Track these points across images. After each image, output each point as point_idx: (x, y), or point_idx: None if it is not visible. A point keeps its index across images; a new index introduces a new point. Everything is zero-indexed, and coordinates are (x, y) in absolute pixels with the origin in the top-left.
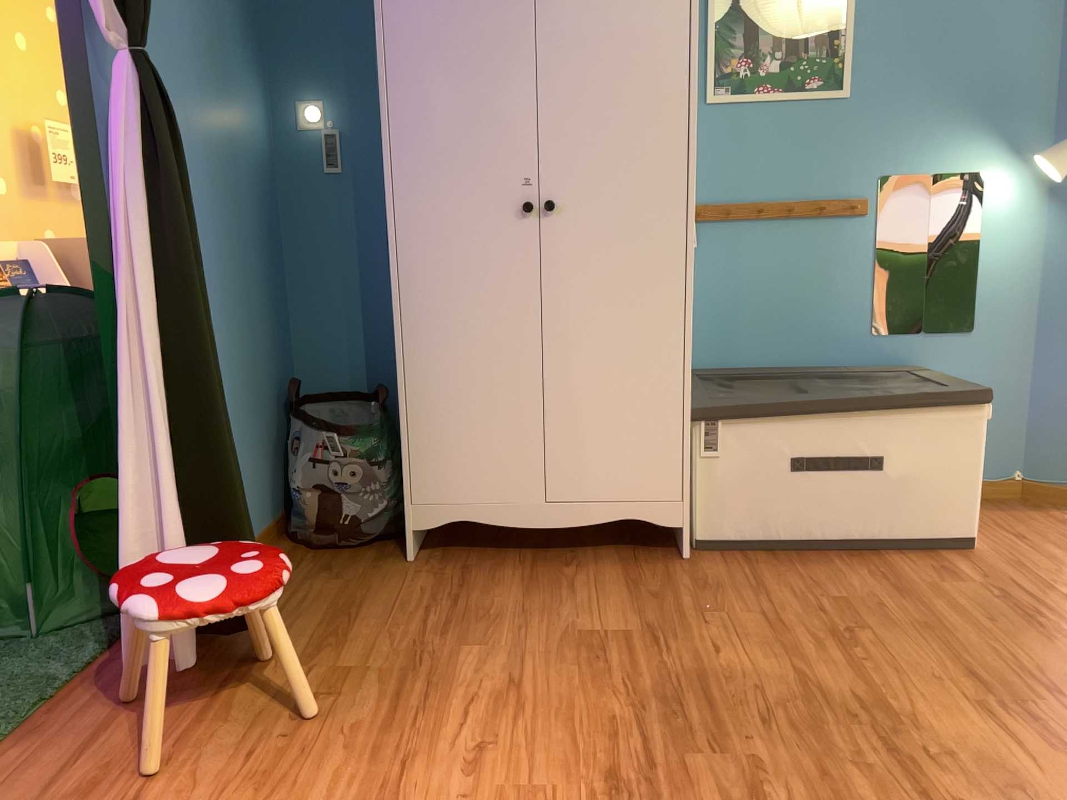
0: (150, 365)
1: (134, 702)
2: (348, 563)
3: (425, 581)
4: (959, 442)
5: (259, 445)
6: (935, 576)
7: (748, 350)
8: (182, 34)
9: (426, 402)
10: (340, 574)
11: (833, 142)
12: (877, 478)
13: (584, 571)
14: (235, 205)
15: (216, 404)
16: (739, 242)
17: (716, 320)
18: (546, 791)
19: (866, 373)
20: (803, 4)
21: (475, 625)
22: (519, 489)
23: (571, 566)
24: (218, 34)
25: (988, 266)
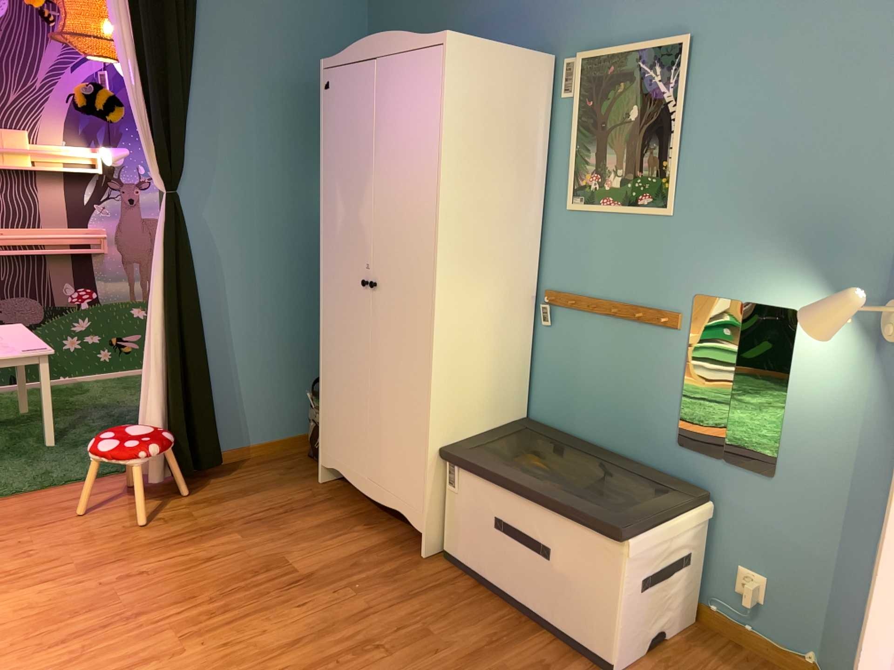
0: (160, 339)
1: (127, 489)
2: (298, 471)
3: (301, 496)
4: (603, 567)
5: (298, 388)
6: (526, 666)
7: (580, 422)
8: (255, 165)
9: (327, 390)
10: (284, 474)
11: (657, 254)
12: (545, 566)
13: (364, 532)
14: (298, 251)
15: (189, 363)
16: (581, 328)
17: (561, 389)
18: (120, 603)
19: (657, 478)
20: (640, 128)
21: (262, 528)
22: (357, 463)
23: (367, 526)
24: (297, 157)
25: (795, 413)
